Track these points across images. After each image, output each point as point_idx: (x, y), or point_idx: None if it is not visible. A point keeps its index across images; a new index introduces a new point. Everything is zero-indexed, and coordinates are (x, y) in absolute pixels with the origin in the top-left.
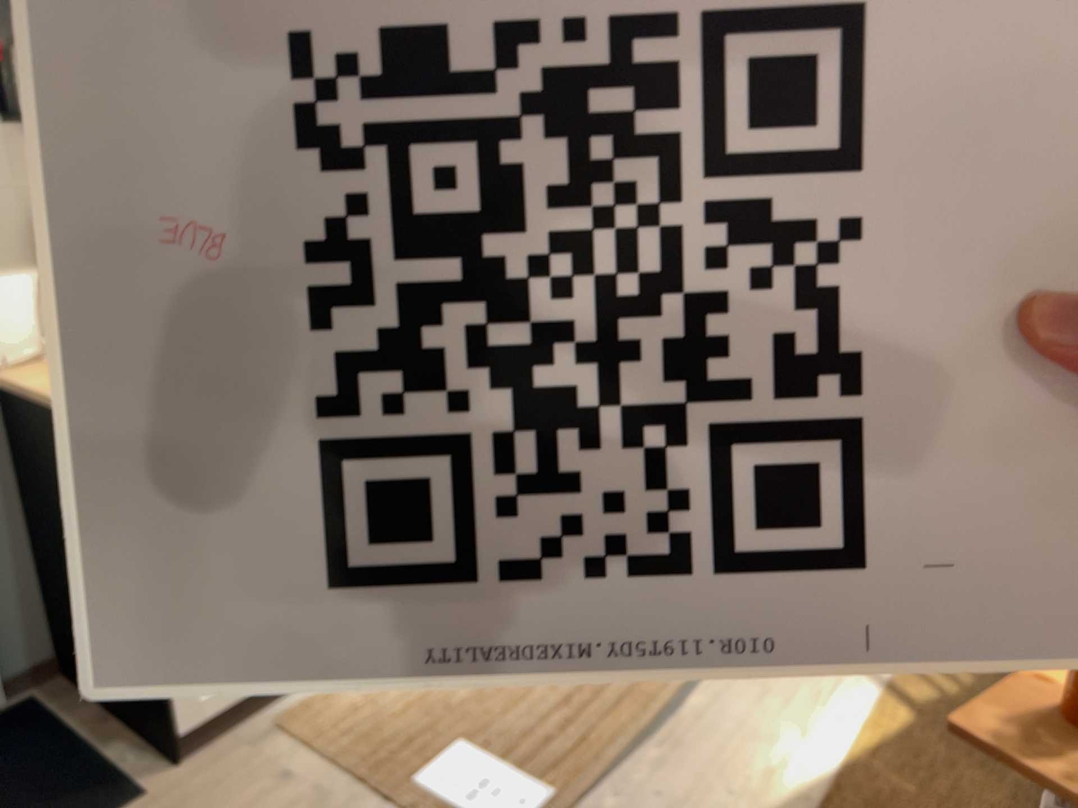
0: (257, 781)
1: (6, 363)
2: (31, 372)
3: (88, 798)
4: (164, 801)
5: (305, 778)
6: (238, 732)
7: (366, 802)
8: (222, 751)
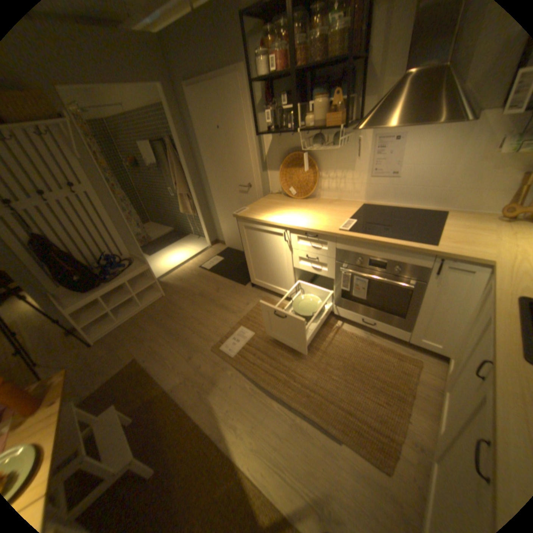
0: (247, 299)
1: (272, 192)
2: (271, 196)
3: (244, 278)
4: (243, 288)
5: (247, 306)
6: (262, 291)
7: (238, 318)
8: (256, 291)
